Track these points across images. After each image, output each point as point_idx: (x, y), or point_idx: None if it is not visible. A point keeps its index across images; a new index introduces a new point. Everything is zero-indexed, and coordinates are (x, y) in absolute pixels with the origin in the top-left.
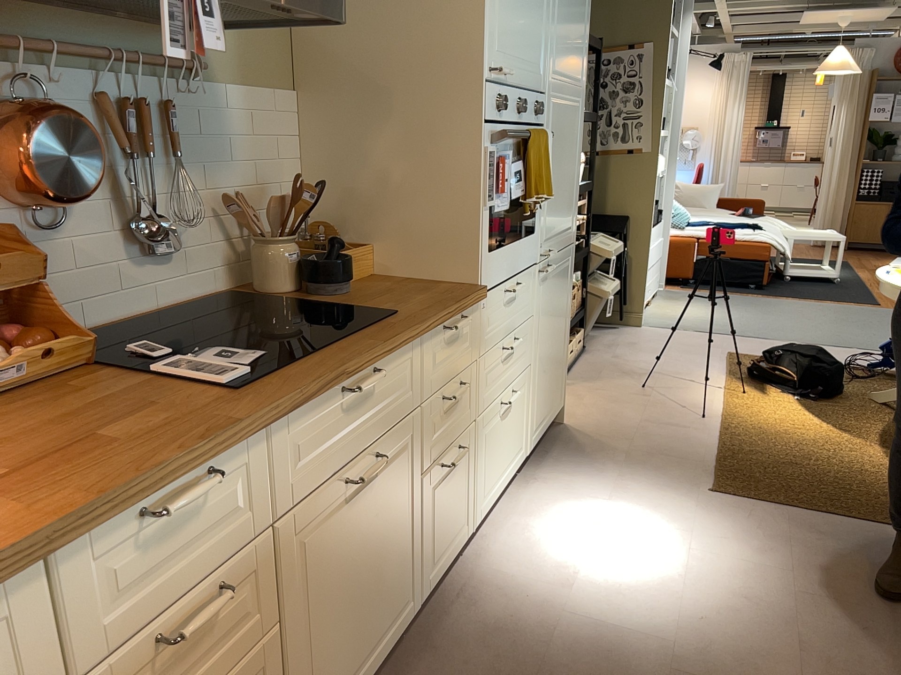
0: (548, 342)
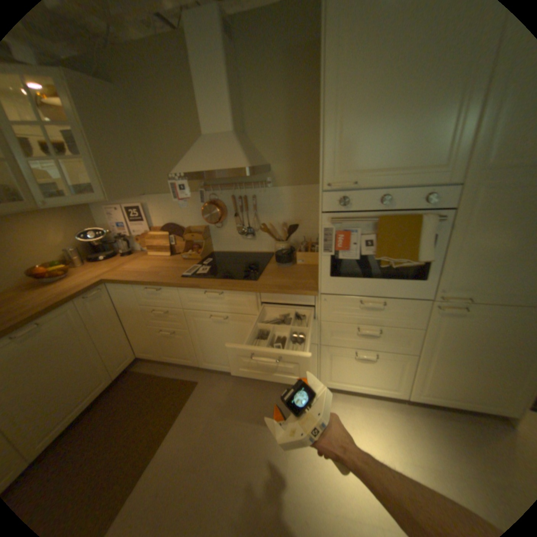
0: (464, 358)
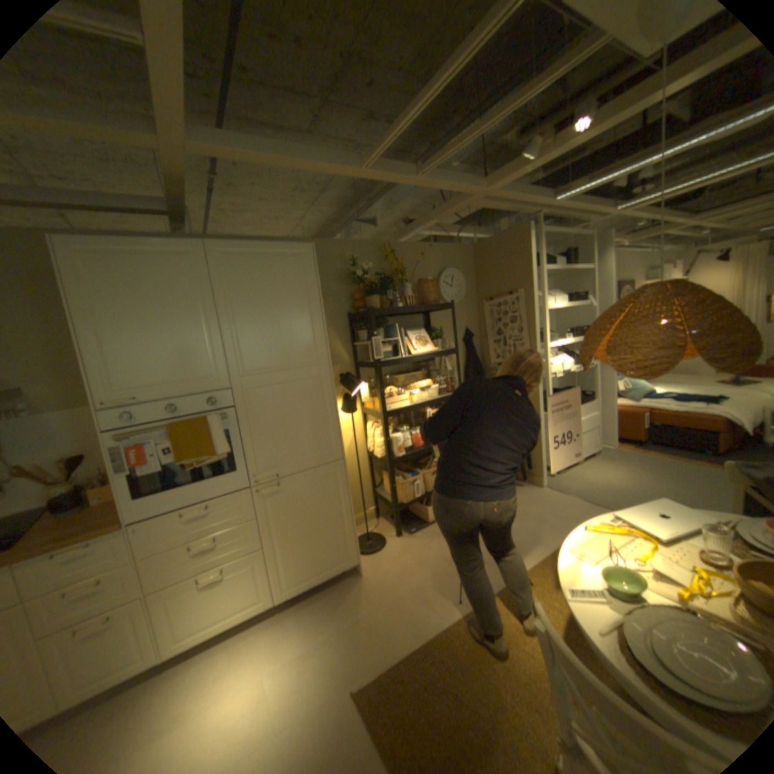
0: (296, 531)
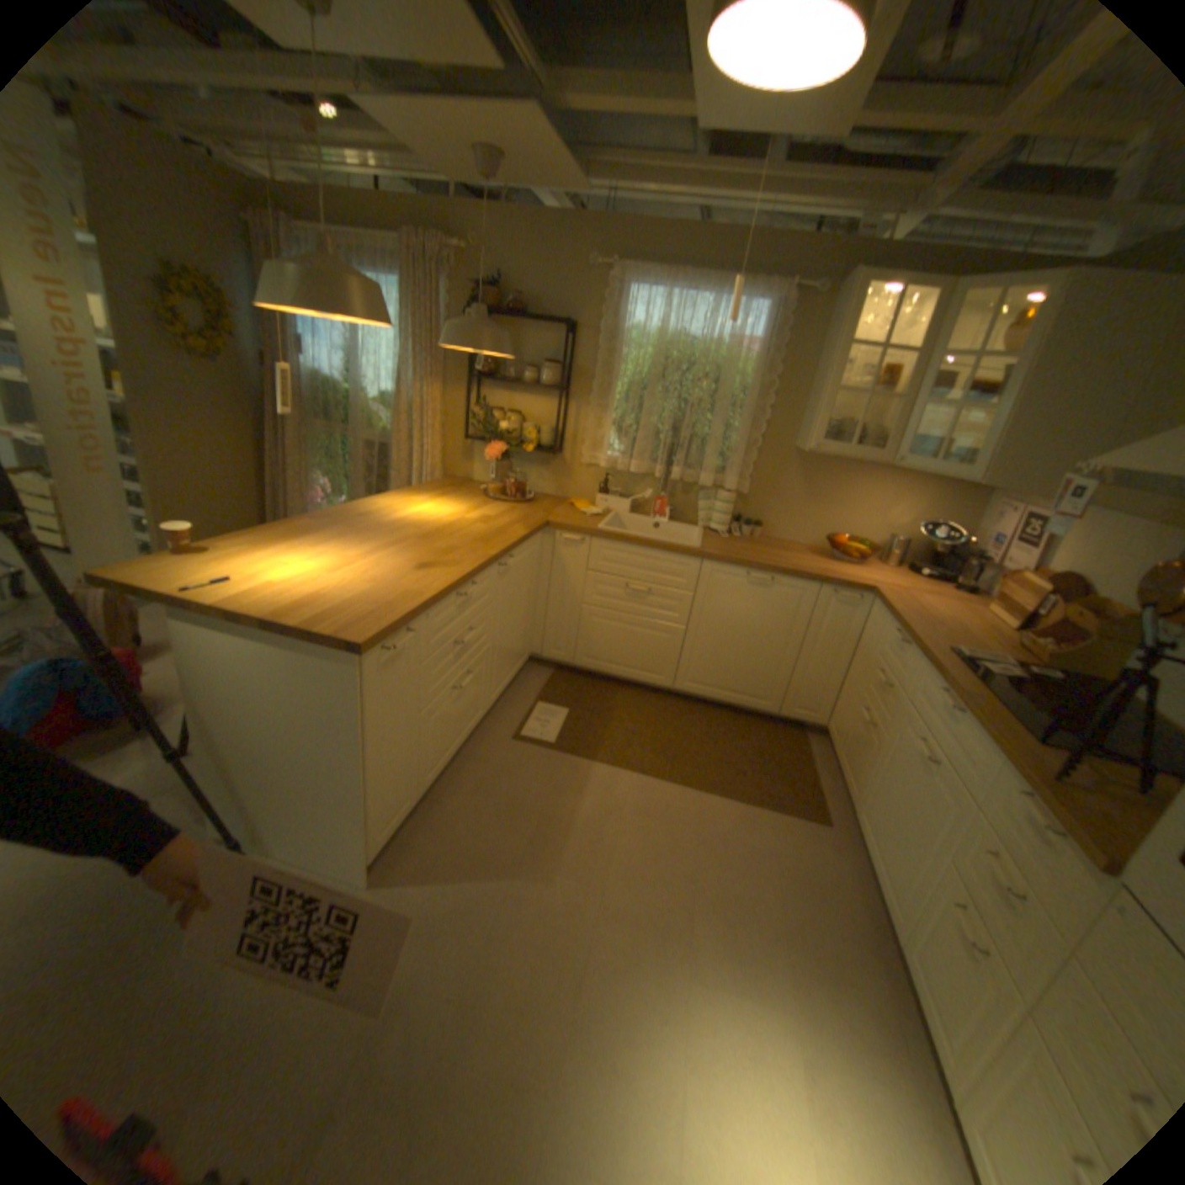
0: None
